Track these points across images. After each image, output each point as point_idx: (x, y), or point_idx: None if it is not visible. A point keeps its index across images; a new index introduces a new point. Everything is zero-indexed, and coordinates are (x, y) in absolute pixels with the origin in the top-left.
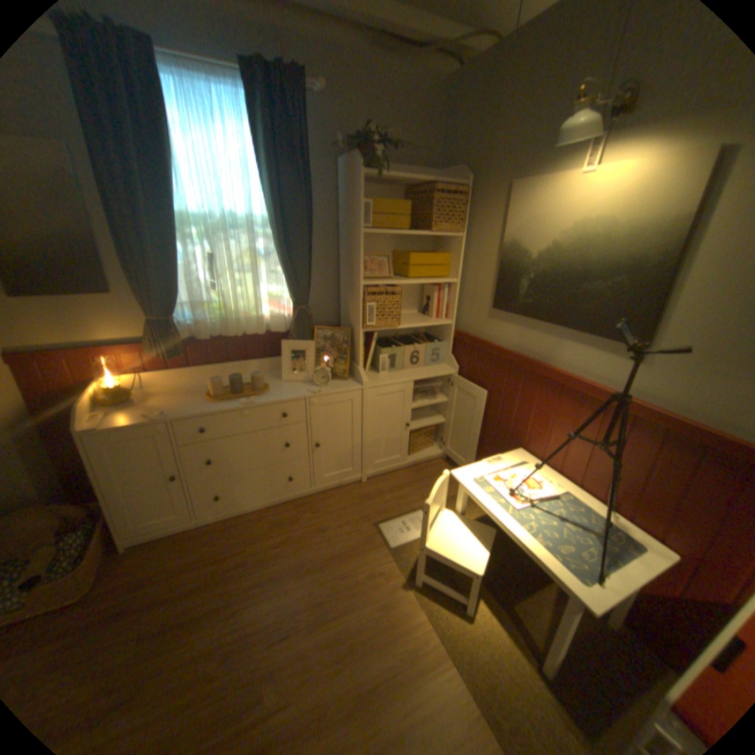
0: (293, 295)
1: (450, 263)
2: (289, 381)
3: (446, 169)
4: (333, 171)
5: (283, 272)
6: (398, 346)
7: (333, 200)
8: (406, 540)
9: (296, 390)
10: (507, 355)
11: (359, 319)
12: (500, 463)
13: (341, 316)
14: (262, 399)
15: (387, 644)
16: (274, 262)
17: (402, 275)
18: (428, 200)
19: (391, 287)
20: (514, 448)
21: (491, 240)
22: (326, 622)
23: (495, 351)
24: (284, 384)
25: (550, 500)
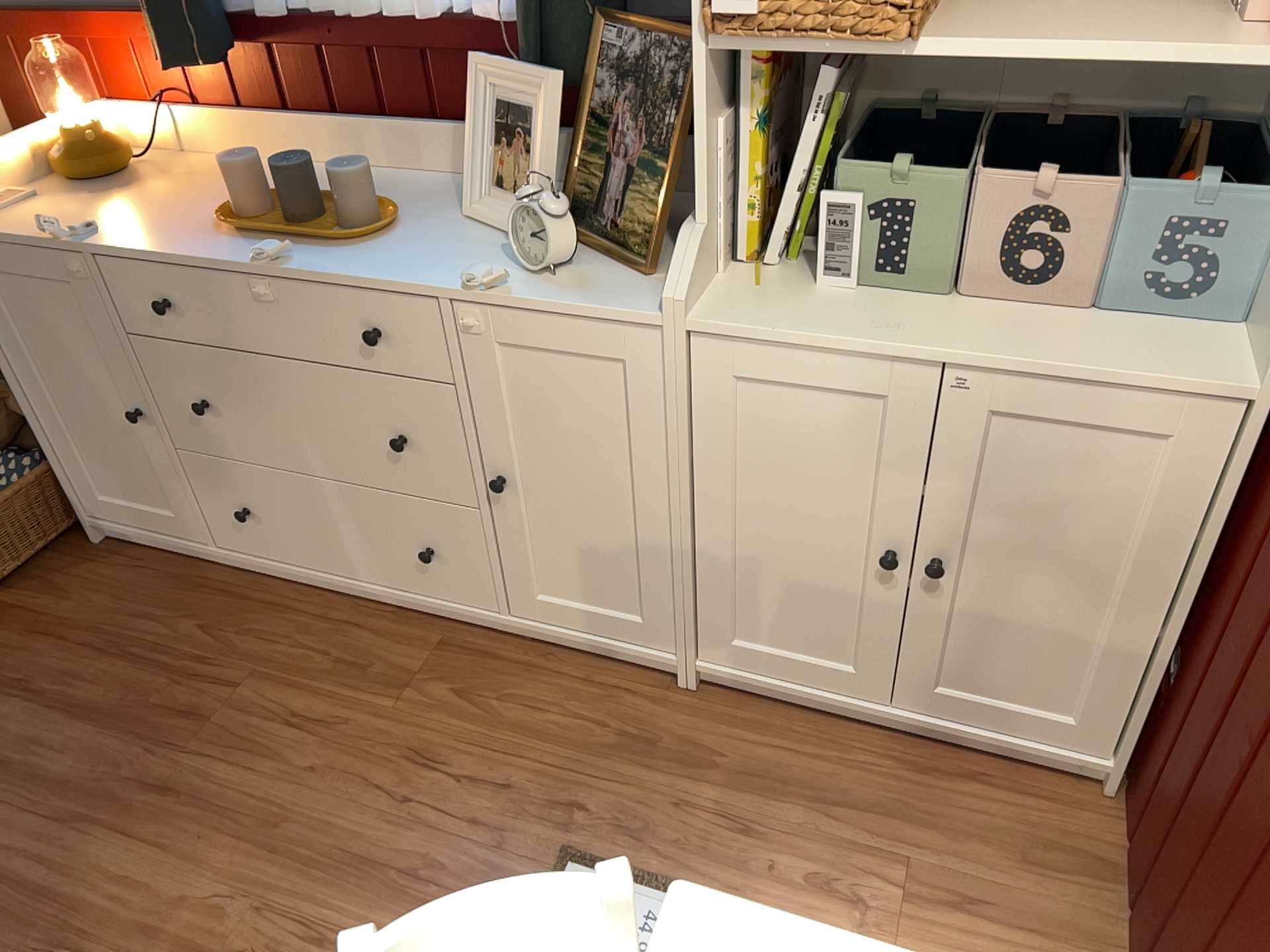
0: None
1: None
2: (487, 228)
3: None
4: None
5: None
6: (941, 173)
7: None
8: None
9: (454, 264)
10: None
11: None
12: None
13: None
14: (326, 267)
15: None
16: None
17: None
18: None
19: None
20: None
21: None
22: None
23: None
24: (455, 236)
25: None
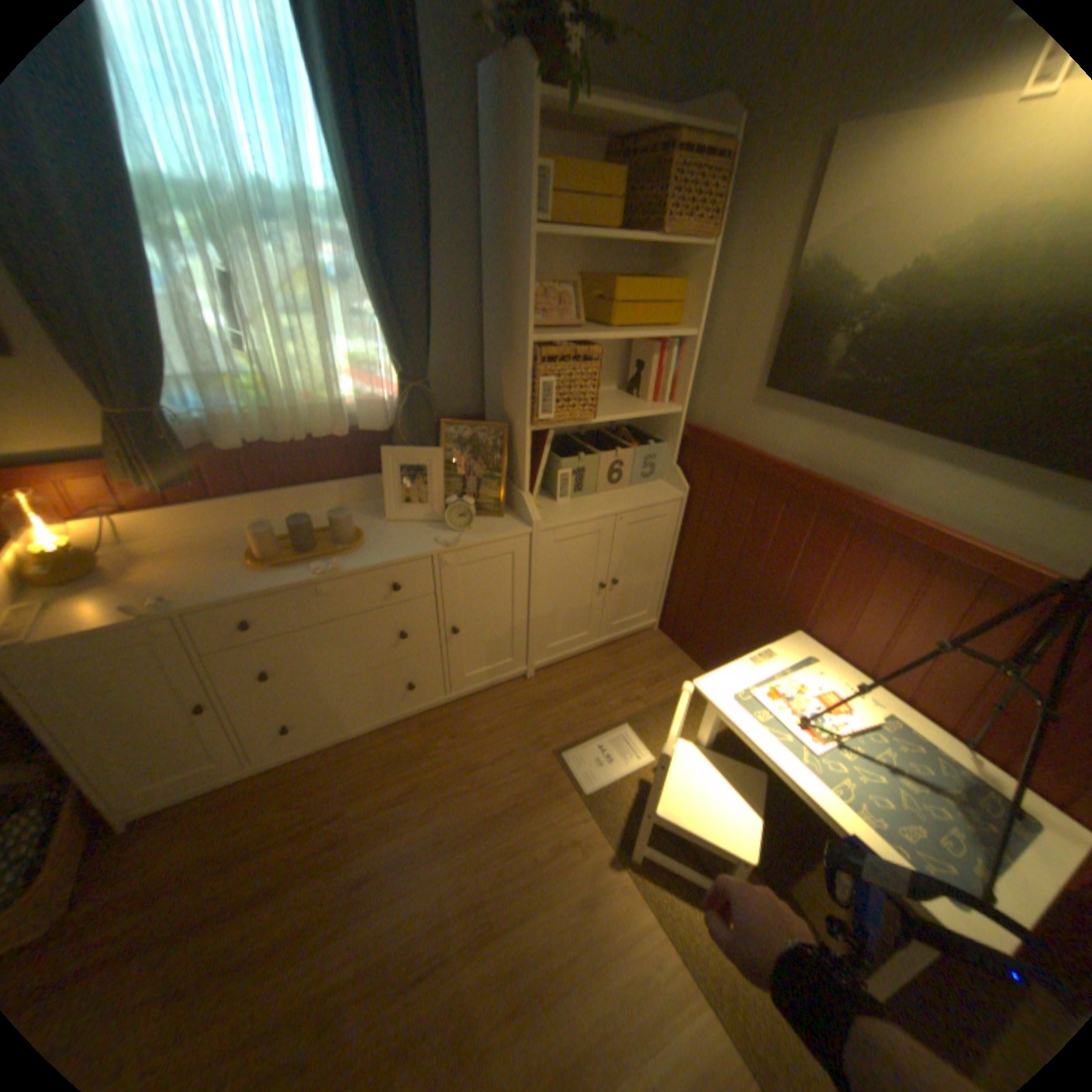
0: (399, 359)
1: (686, 300)
2: (401, 520)
3: (687, 103)
4: (468, 95)
5: (378, 313)
6: (590, 453)
7: (470, 161)
8: (608, 779)
9: (415, 538)
10: (790, 475)
11: (526, 407)
12: (772, 661)
13: (489, 399)
14: (355, 562)
15: (596, 973)
16: (359, 292)
17: (600, 321)
18: (661, 166)
19: (579, 344)
20: (786, 628)
21: (775, 254)
22: (491, 938)
23: (766, 465)
24: (391, 528)
25: (867, 733)
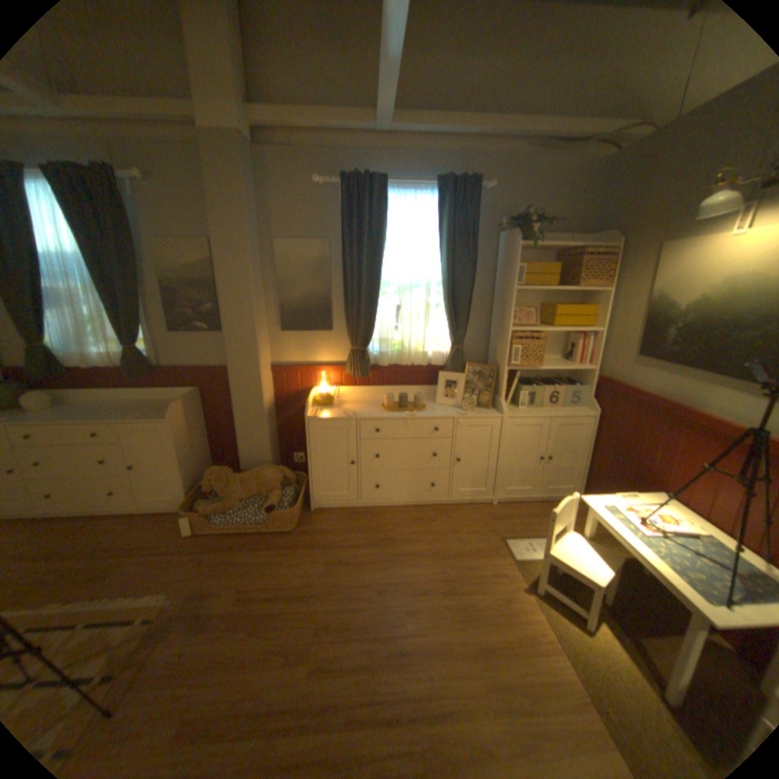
0: (451, 337)
1: (597, 314)
2: (441, 404)
3: (598, 233)
4: (494, 243)
5: (446, 319)
6: (538, 385)
7: (492, 264)
8: (531, 558)
9: (446, 411)
10: (651, 399)
11: (505, 358)
12: (636, 499)
13: (489, 357)
14: (421, 414)
15: (506, 625)
16: (441, 311)
17: (548, 324)
18: (577, 261)
19: (536, 333)
20: (656, 492)
21: (639, 293)
22: (455, 594)
23: (639, 395)
24: (436, 406)
25: (688, 537)
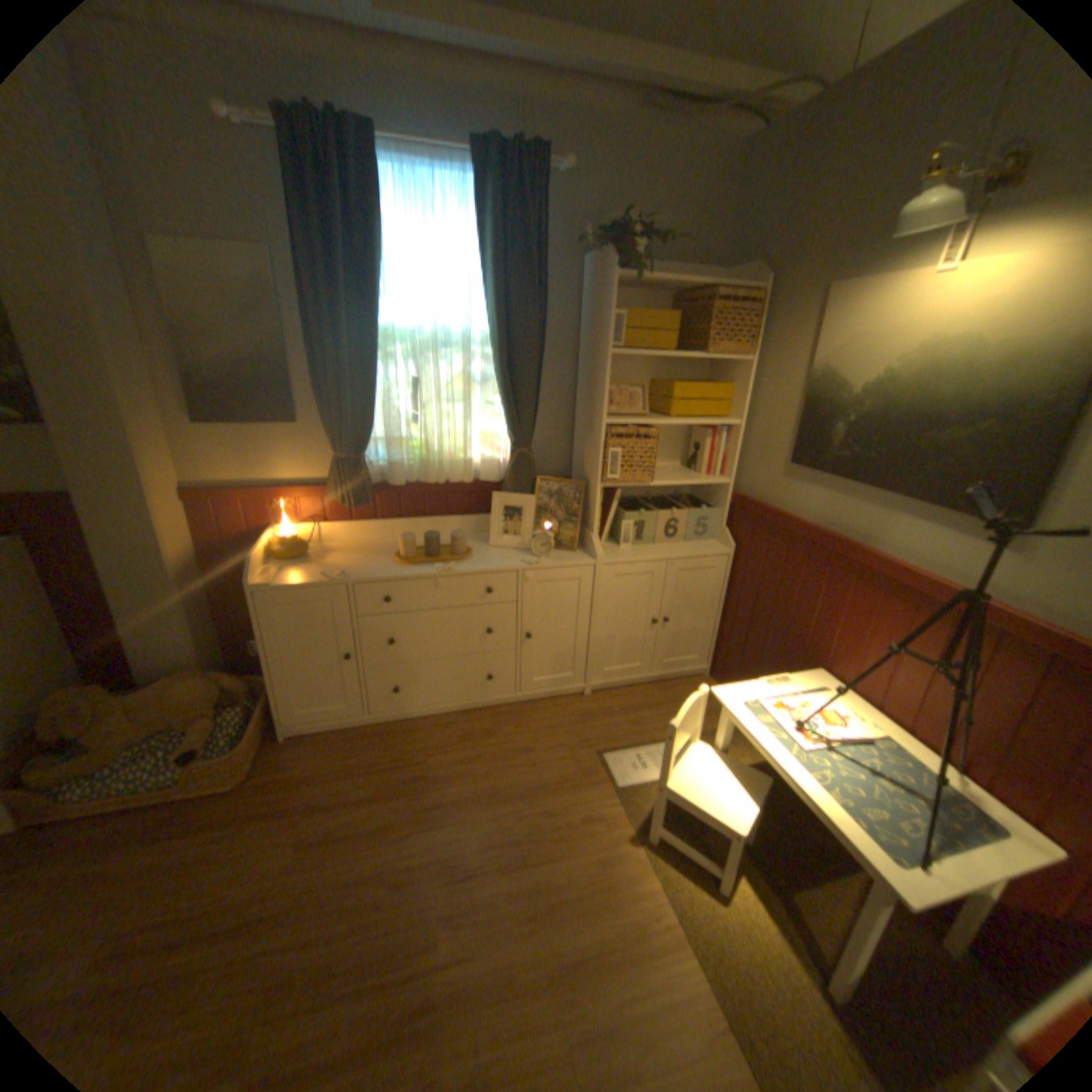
0: (513, 435)
1: (732, 398)
2: (499, 547)
3: (734, 267)
4: (576, 273)
5: (502, 404)
6: (649, 511)
7: (574, 310)
8: (640, 781)
9: (507, 559)
10: (808, 532)
11: (598, 470)
12: (786, 685)
13: (574, 466)
14: (464, 568)
15: (602, 911)
16: (492, 390)
17: (662, 413)
18: (705, 310)
19: (644, 429)
20: (811, 668)
21: (794, 366)
22: (523, 868)
23: (791, 524)
24: (491, 551)
25: (860, 746)
